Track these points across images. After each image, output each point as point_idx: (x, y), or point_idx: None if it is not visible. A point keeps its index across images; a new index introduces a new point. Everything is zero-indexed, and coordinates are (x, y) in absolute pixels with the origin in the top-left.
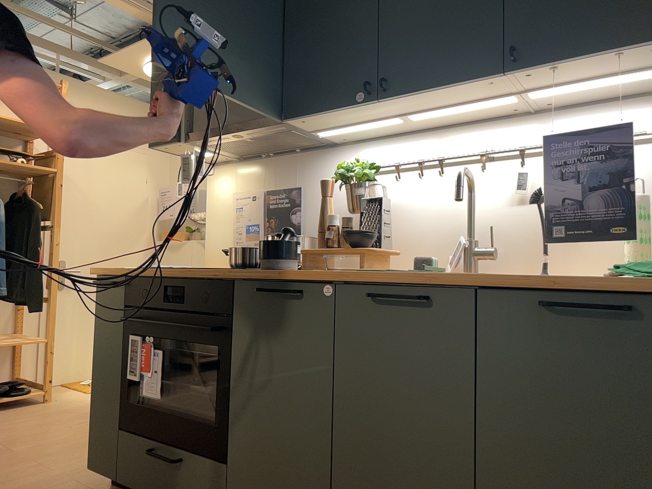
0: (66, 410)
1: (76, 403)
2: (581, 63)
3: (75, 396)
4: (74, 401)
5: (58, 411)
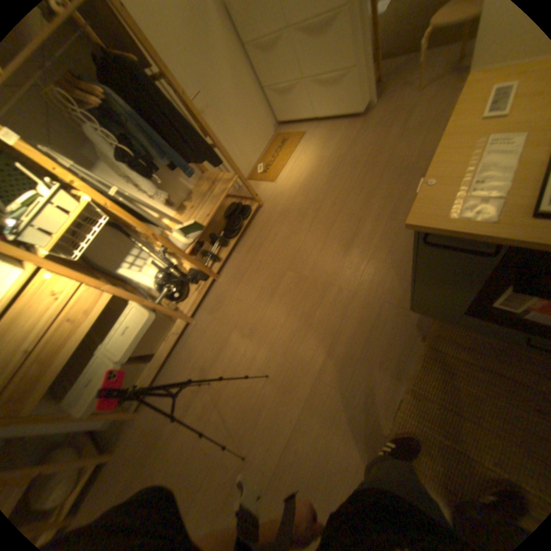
0: (285, 210)
1: (281, 198)
2: None
3: (270, 189)
4: (277, 196)
5: (281, 214)
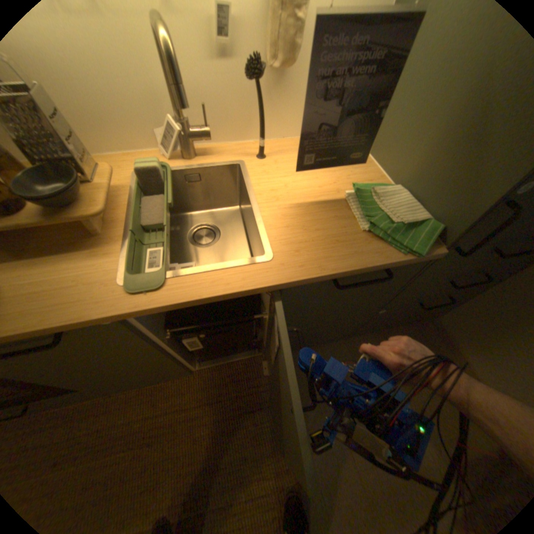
0: None
1: None
2: None
3: None
4: None
5: None
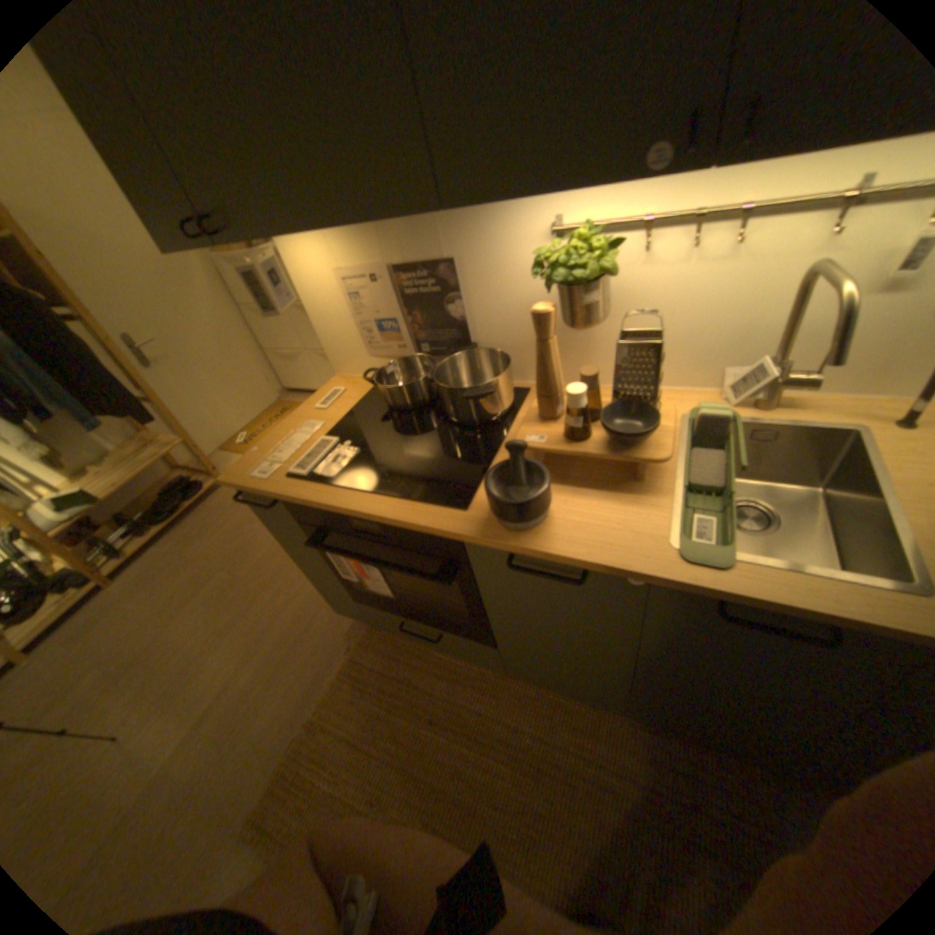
0: None
1: None
2: None
3: None
4: None
5: None
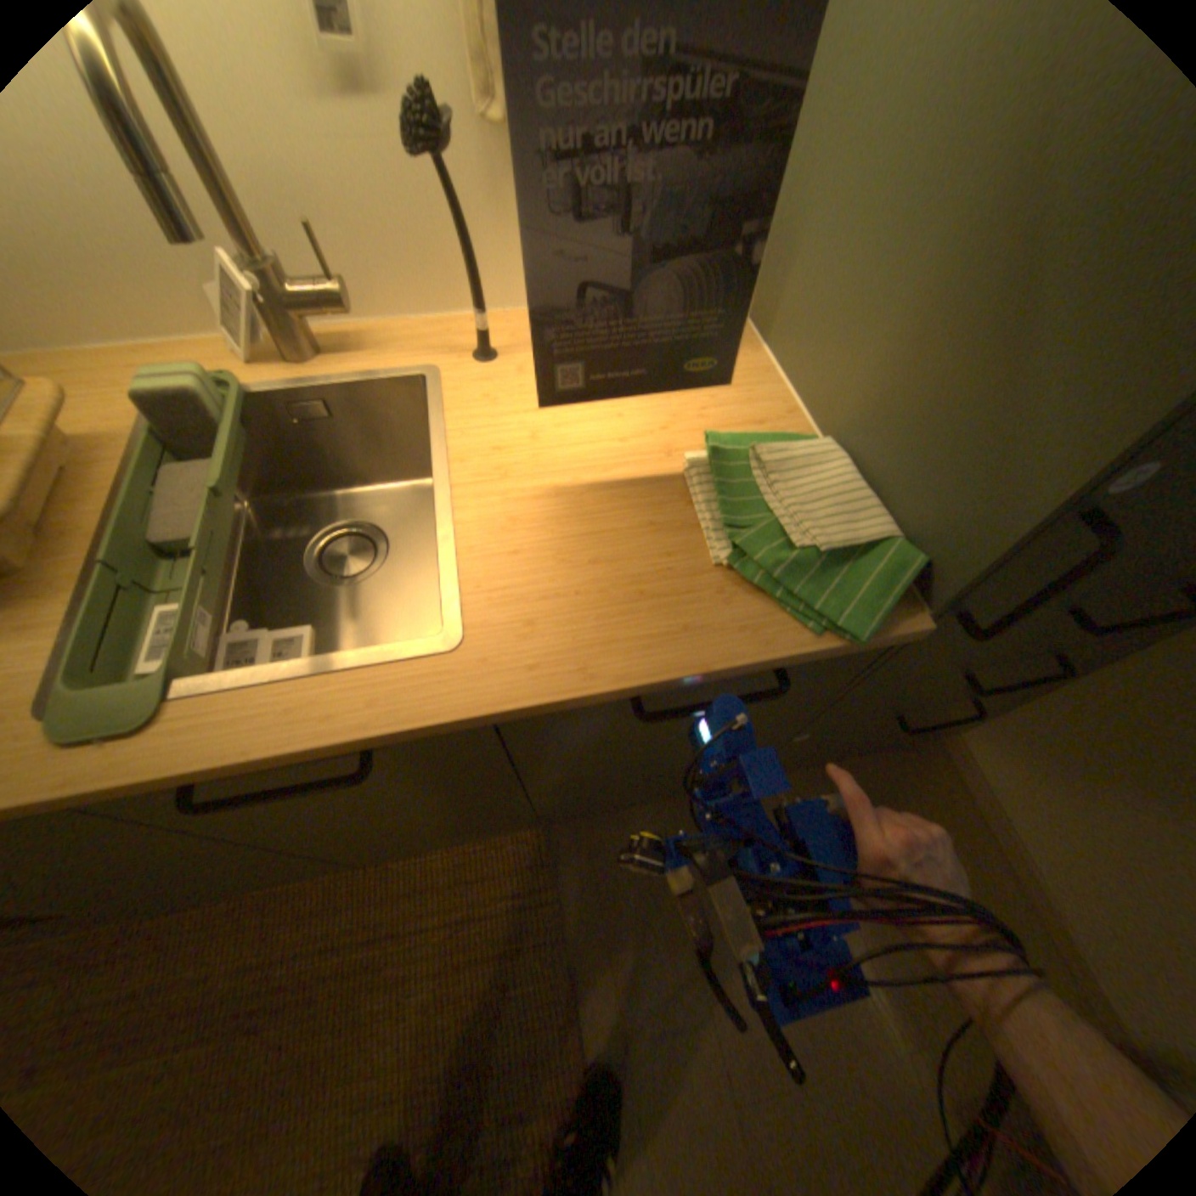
0: None
1: None
2: None
3: None
4: None
5: None
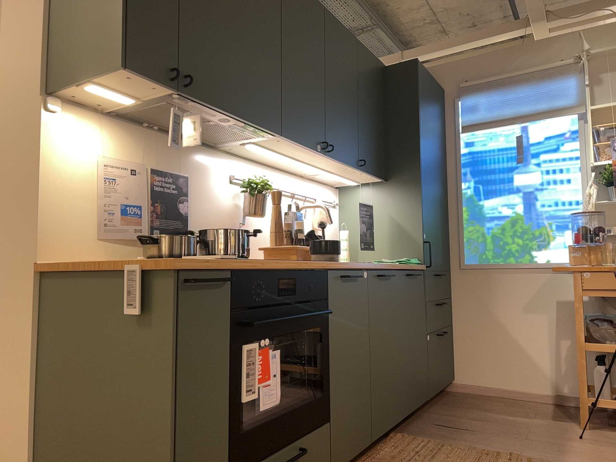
0: None
1: None
2: (365, 174)
3: None
4: None
5: None
